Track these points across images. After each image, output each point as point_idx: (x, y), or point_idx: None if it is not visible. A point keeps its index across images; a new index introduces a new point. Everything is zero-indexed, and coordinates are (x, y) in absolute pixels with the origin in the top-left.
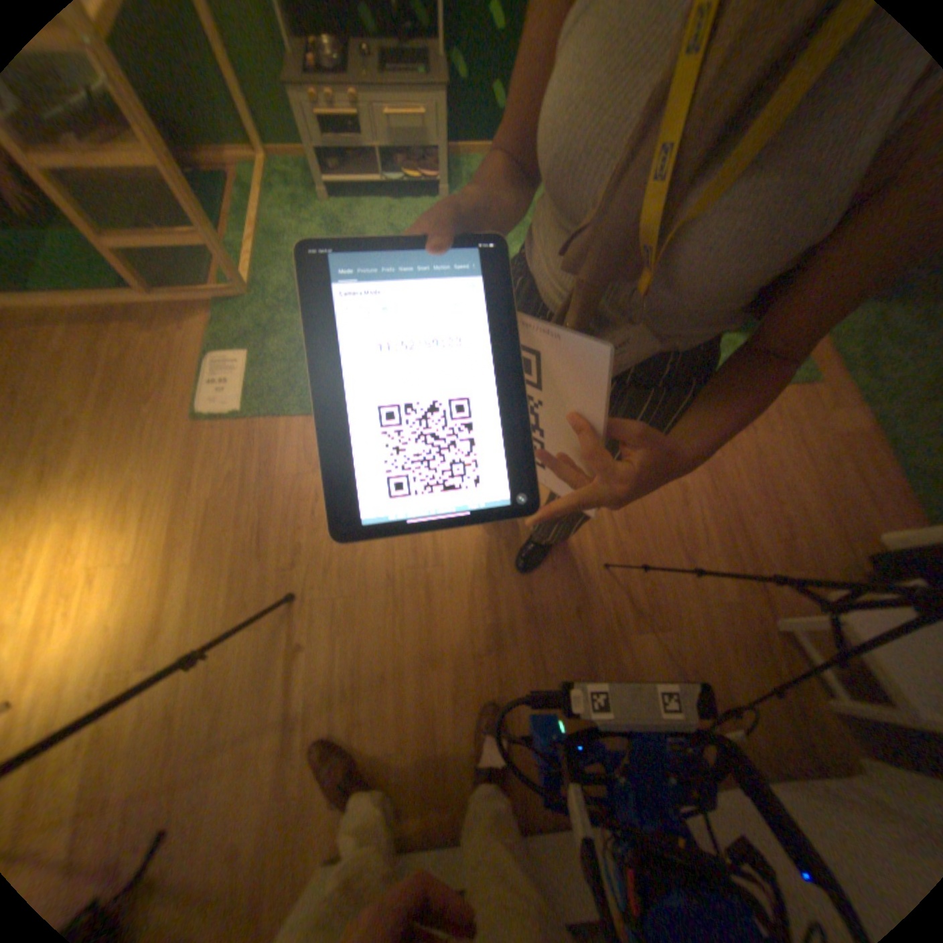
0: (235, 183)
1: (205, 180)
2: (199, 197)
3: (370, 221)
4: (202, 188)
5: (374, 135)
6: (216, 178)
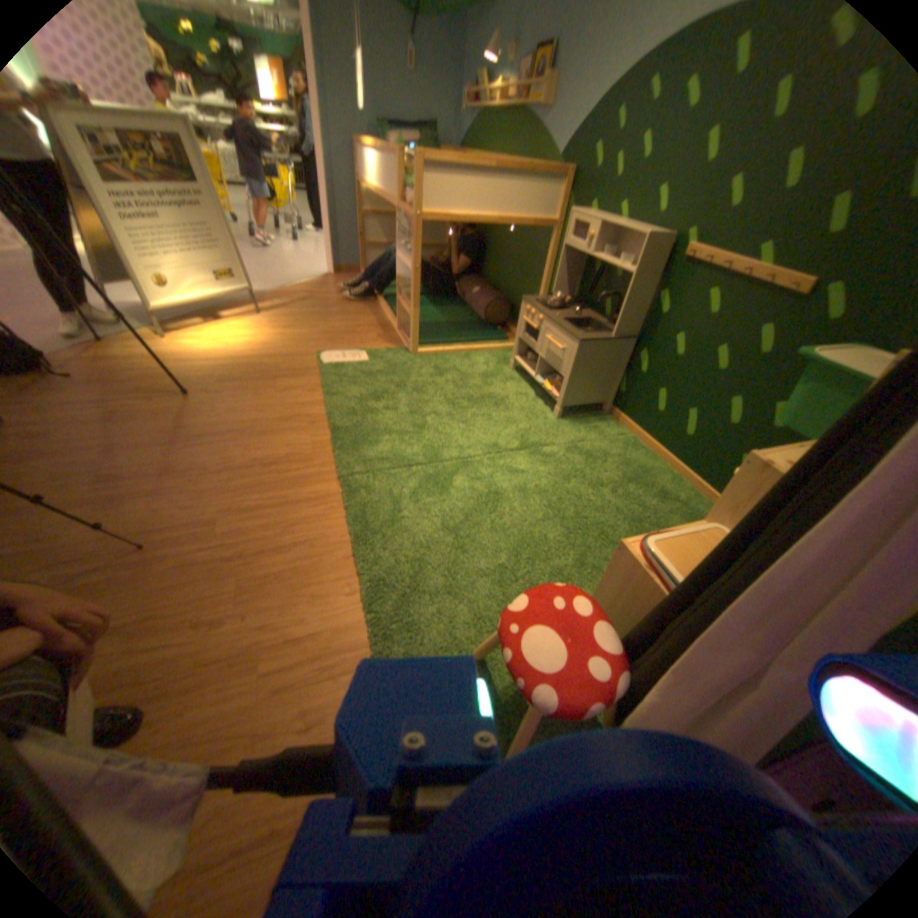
0: (505, 343)
1: (497, 333)
2: (482, 334)
3: (507, 389)
4: (490, 333)
5: (541, 346)
6: (504, 338)
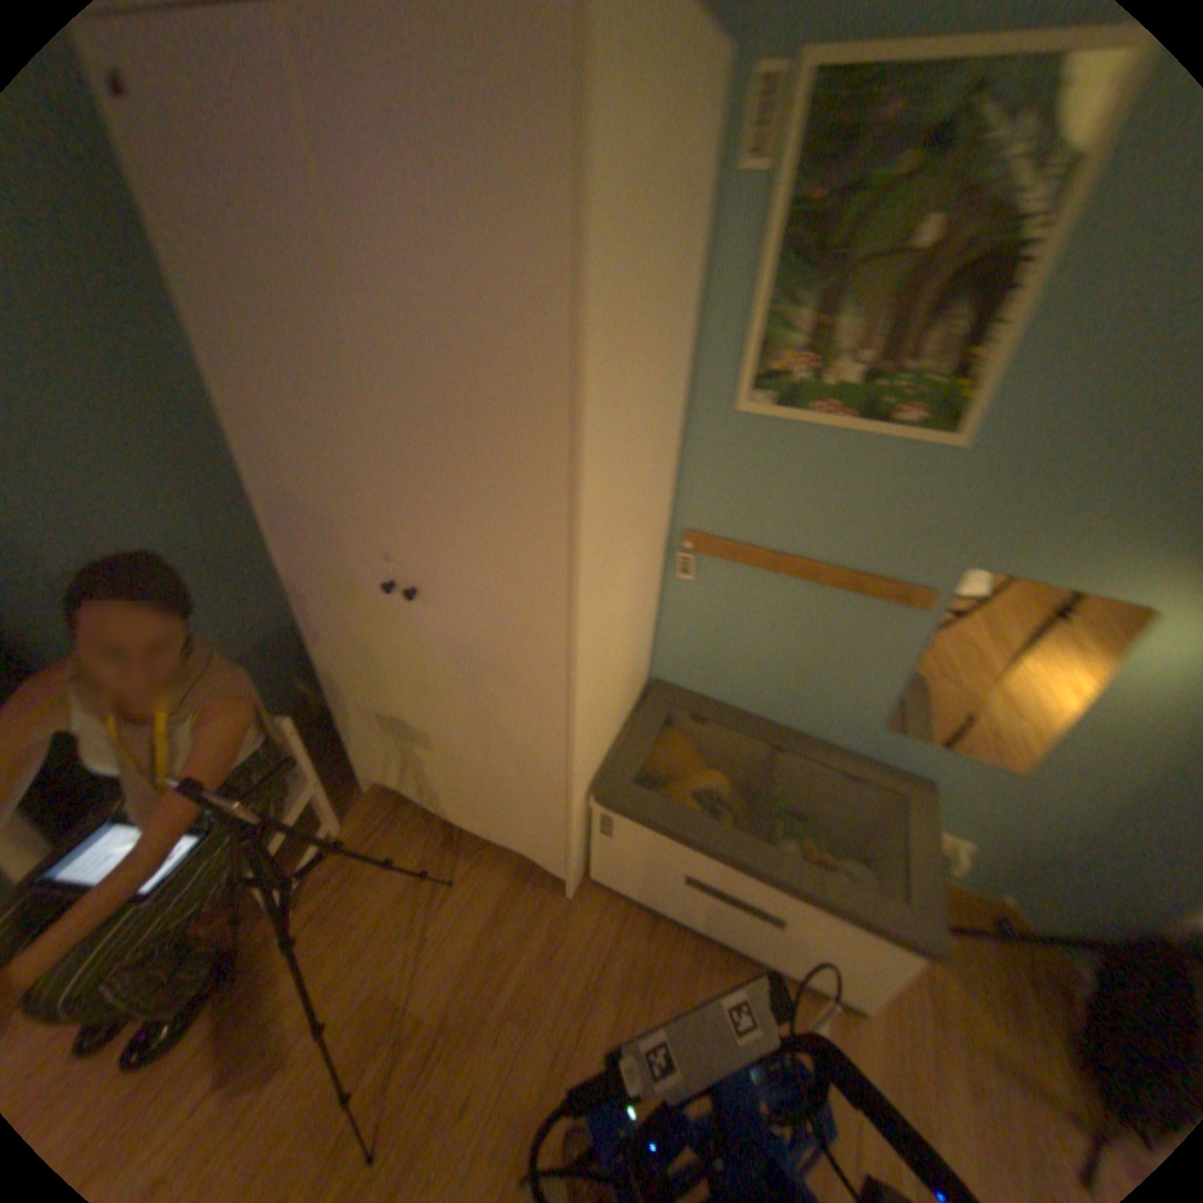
0: None
1: None
2: None
3: None
4: None
5: None
6: None
